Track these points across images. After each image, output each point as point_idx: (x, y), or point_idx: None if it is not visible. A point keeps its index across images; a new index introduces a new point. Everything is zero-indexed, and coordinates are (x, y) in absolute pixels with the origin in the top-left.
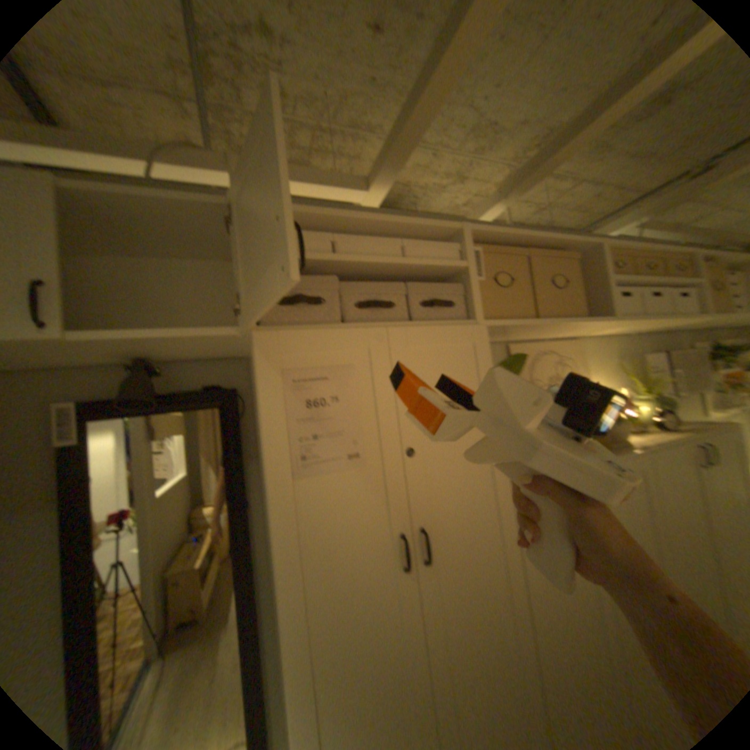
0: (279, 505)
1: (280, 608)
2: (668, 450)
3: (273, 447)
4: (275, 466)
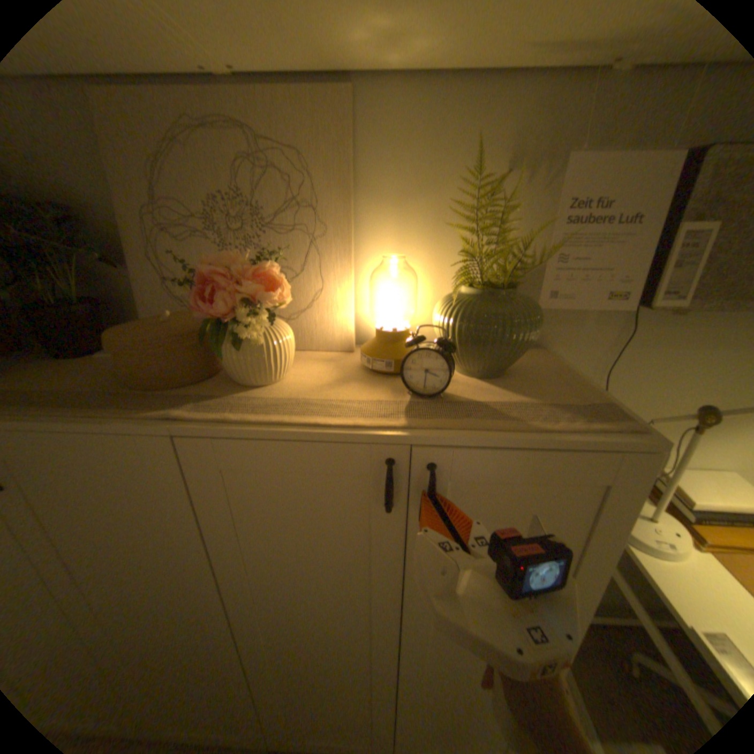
0: None
1: None
2: (245, 439)
3: None
4: None
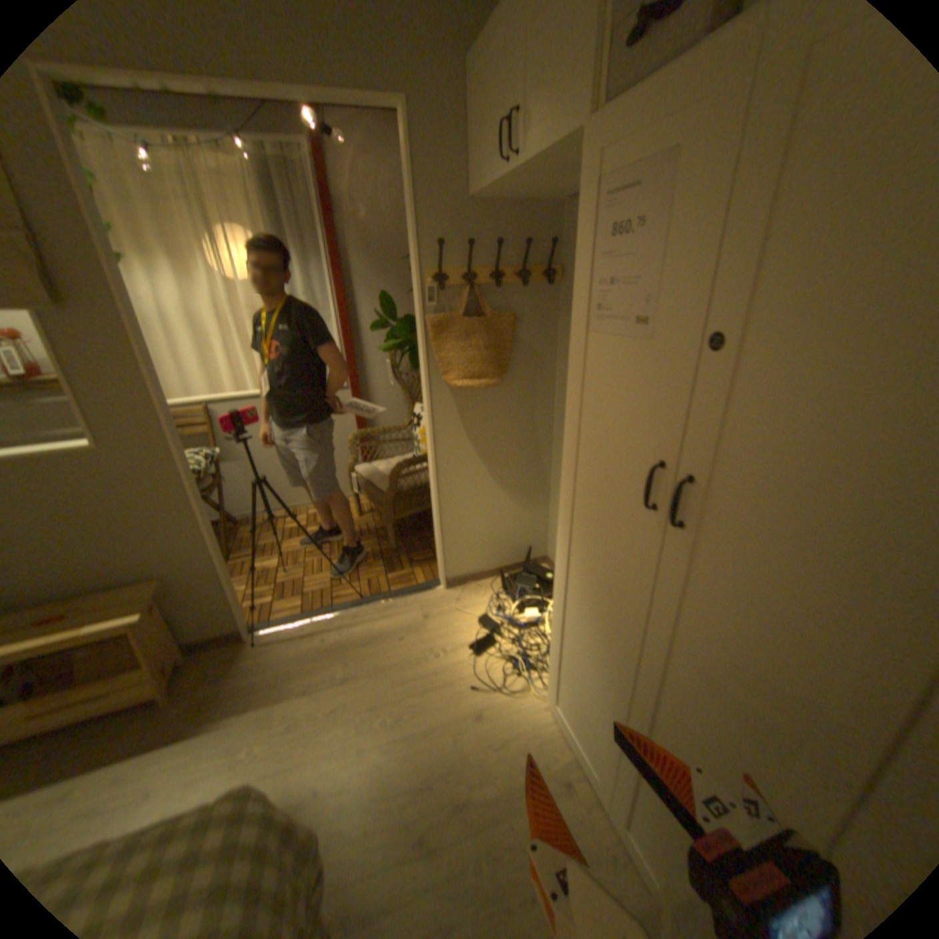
0: (575, 353)
1: (564, 444)
2: None
3: (580, 287)
4: (578, 310)
